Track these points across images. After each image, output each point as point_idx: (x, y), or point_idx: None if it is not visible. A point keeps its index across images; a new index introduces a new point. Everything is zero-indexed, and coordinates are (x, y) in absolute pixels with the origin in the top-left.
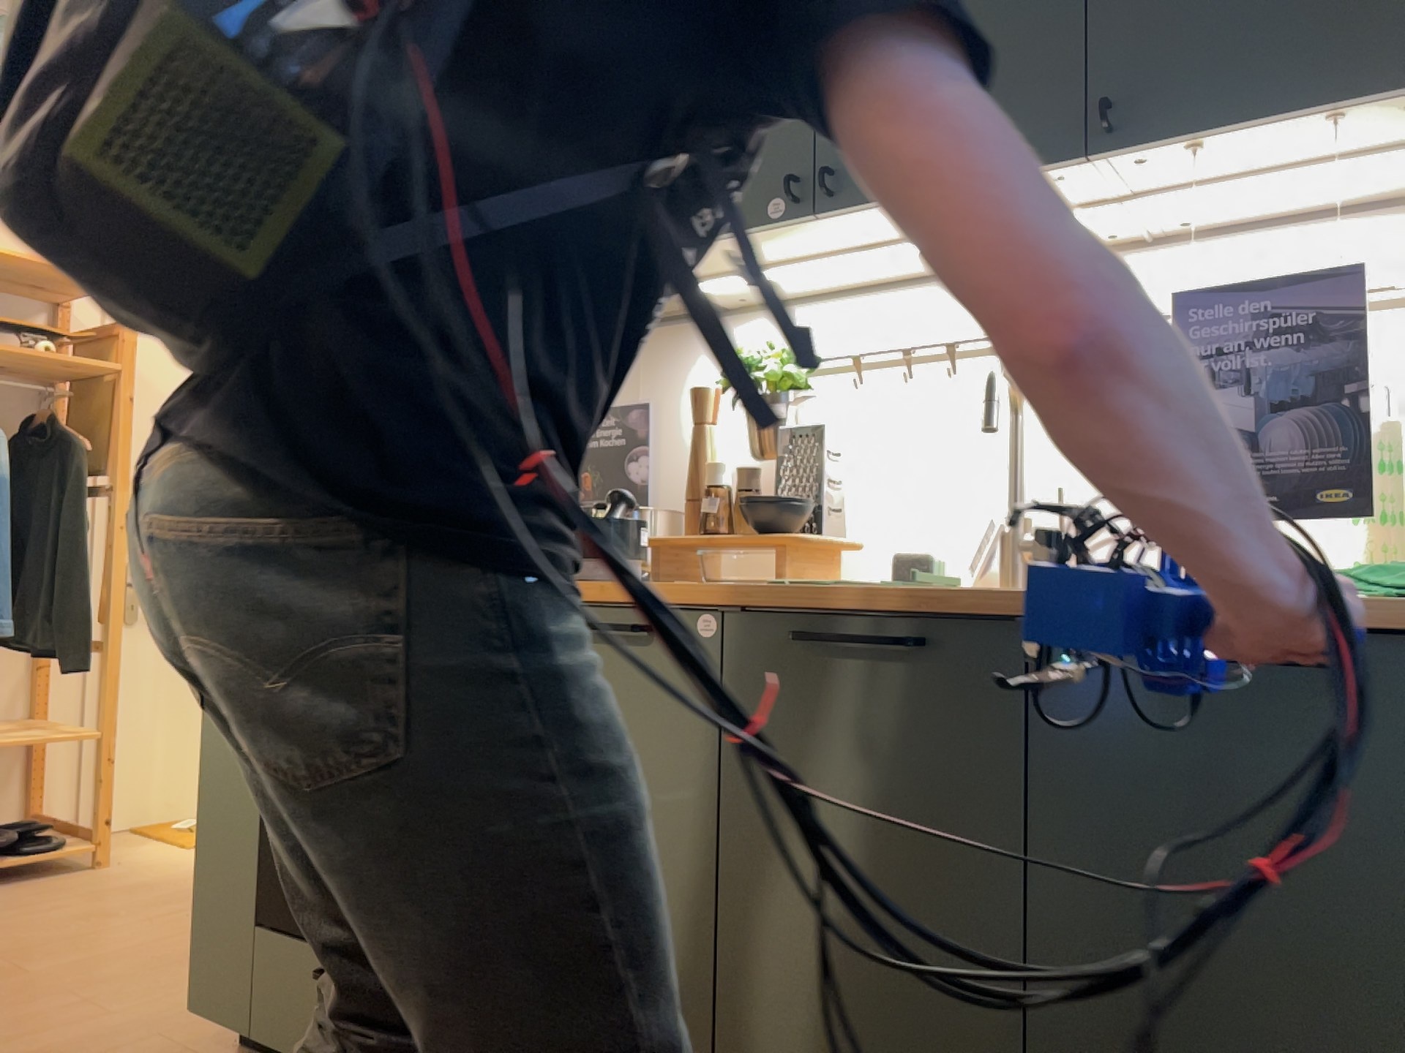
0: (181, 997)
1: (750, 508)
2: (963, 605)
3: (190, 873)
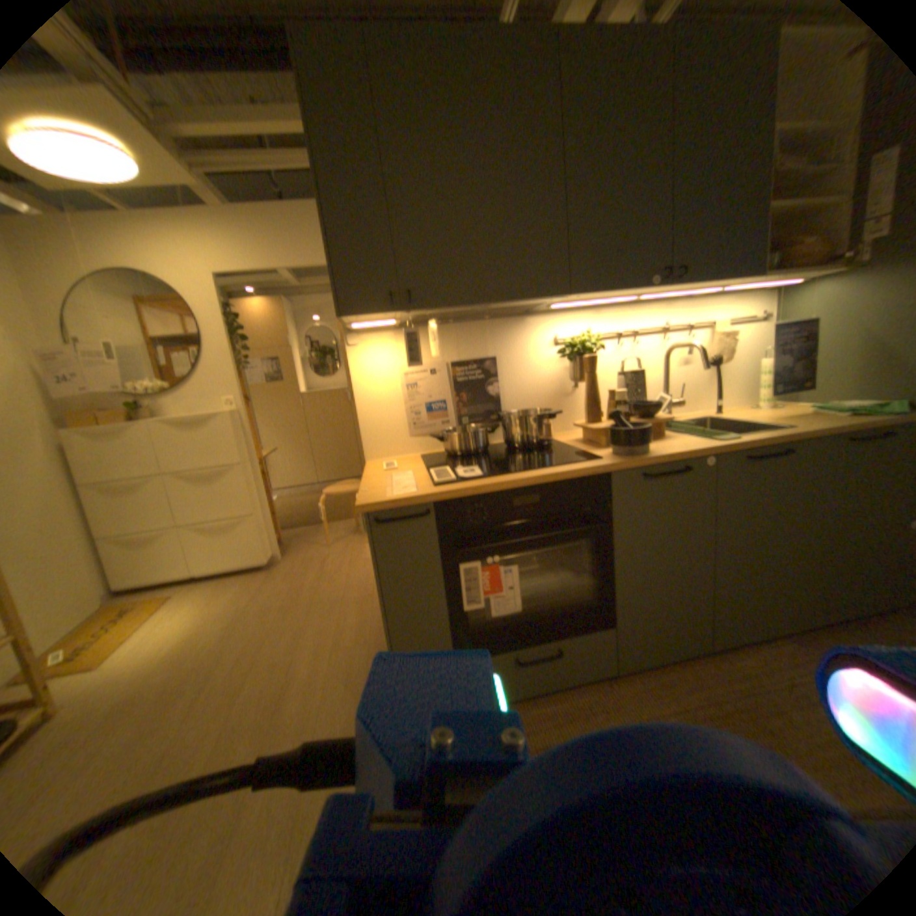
0: (323, 730)
1: (635, 406)
2: (803, 435)
3: (140, 680)
